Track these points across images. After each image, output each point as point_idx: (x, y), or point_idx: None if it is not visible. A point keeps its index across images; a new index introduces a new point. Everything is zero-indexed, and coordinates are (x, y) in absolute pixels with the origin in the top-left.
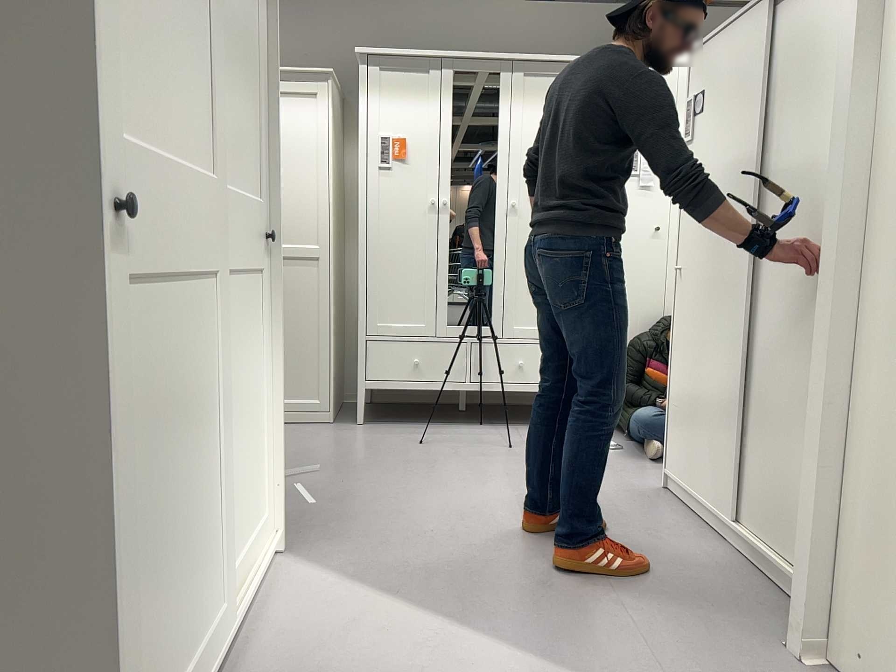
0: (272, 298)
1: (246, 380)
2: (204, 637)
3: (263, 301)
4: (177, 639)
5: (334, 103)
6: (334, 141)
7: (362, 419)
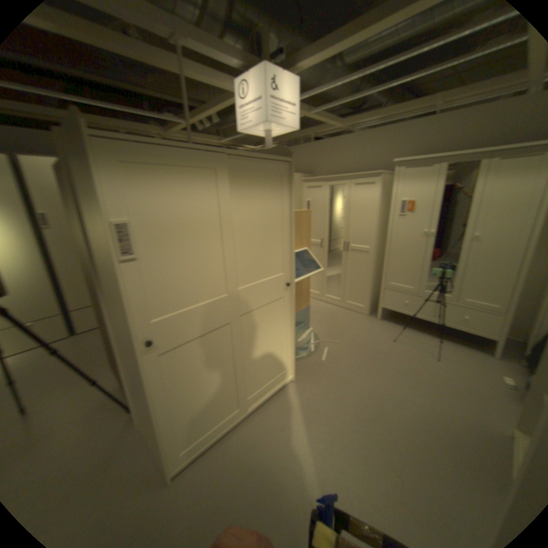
0: (292, 303)
1: (271, 335)
2: (228, 417)
3: (287, 305)
4: (208, 422)
5: (384, 185)
6: (382, 202)
7: (383, 318)
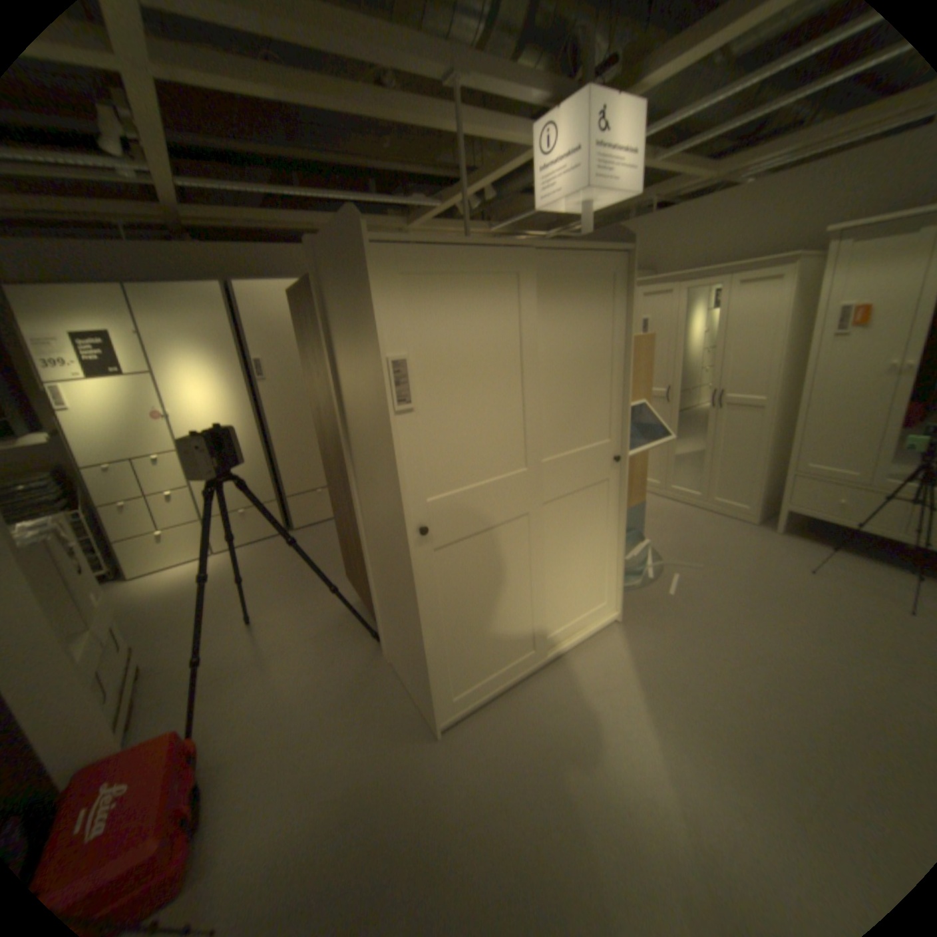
0: (621, 491)
1: (584, 541)
2: (516, 660)
3: (612, 493)
4: (490, 661)
5: (801, 280)
6: (796, 313)
7: (787, 531)
